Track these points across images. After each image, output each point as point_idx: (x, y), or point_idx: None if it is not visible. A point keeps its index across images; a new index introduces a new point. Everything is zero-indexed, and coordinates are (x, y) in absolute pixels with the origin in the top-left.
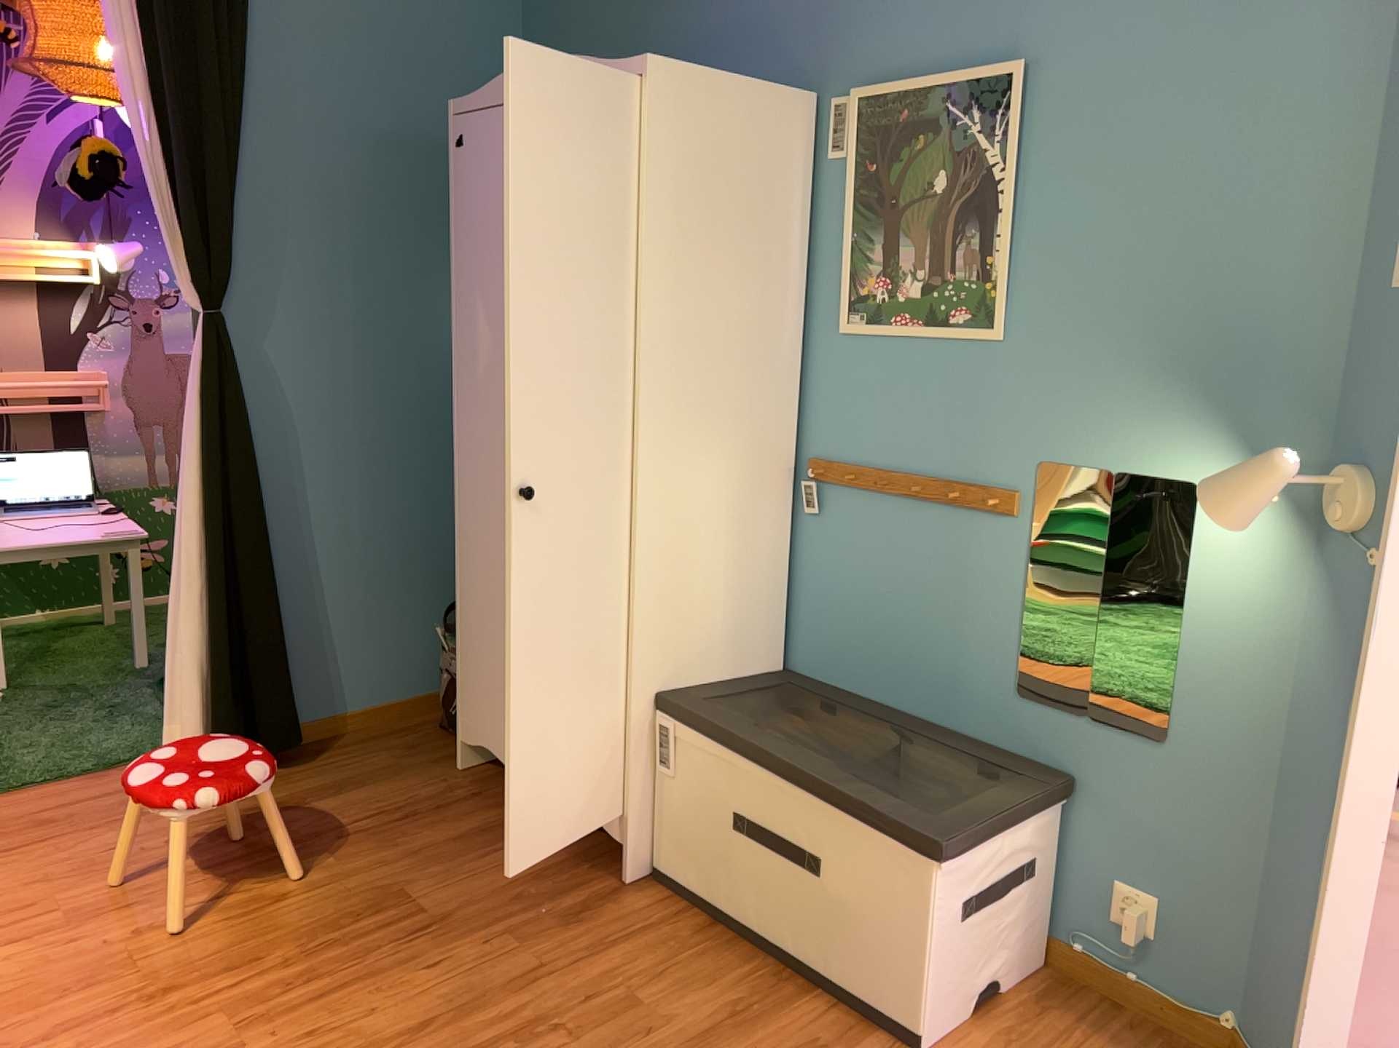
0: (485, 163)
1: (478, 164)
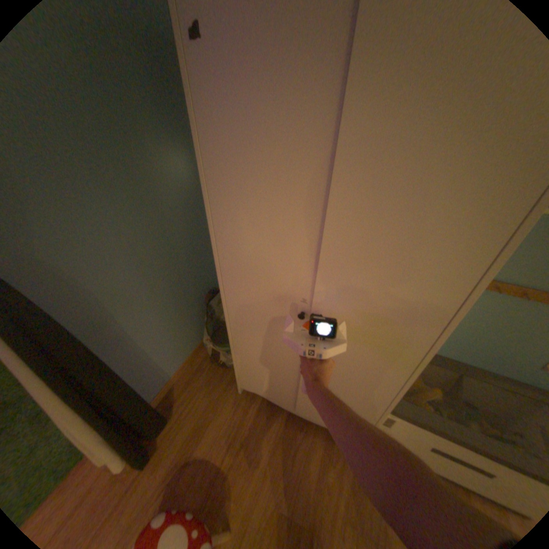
0: (247, 65)
1: (233, 66)
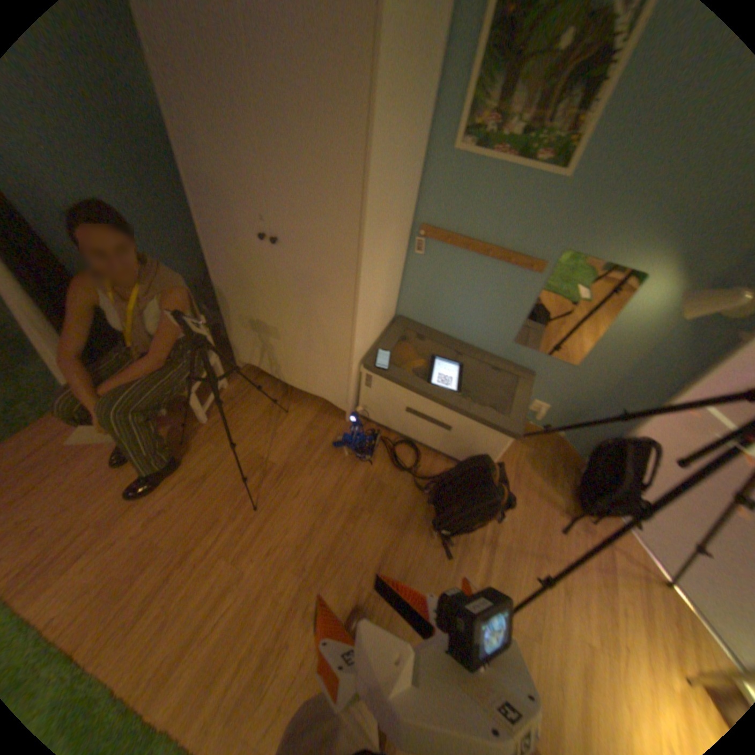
0: None
1: None
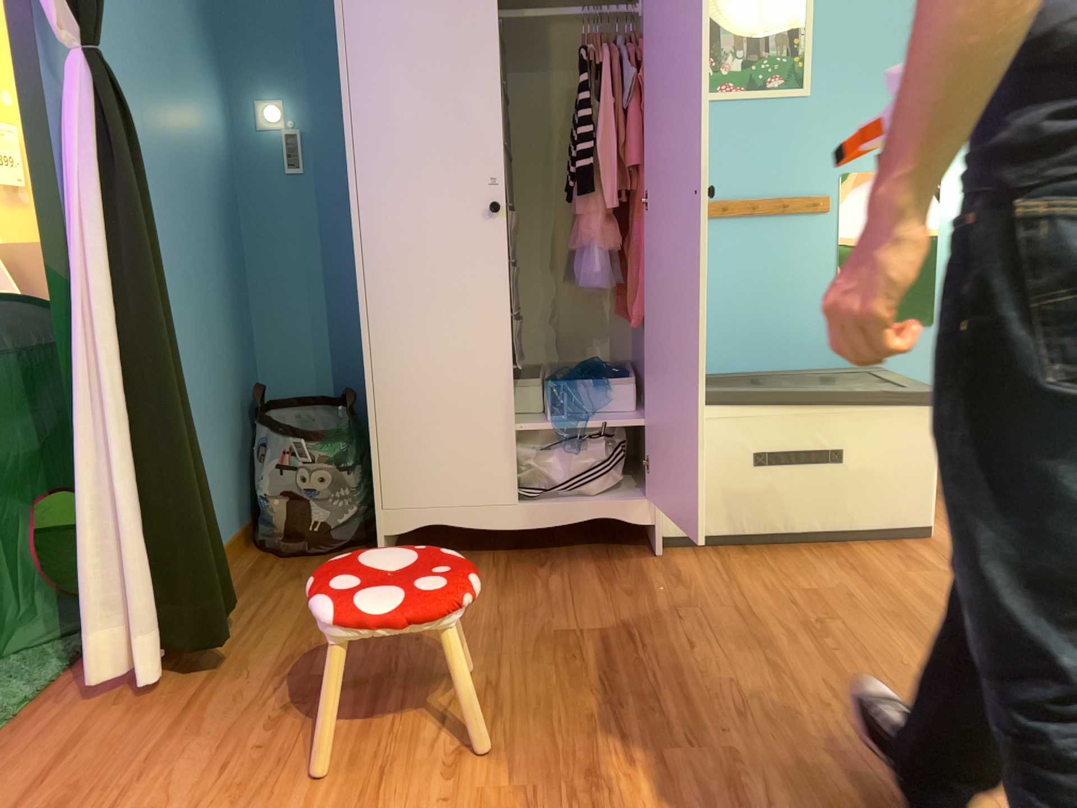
0: None
1: None
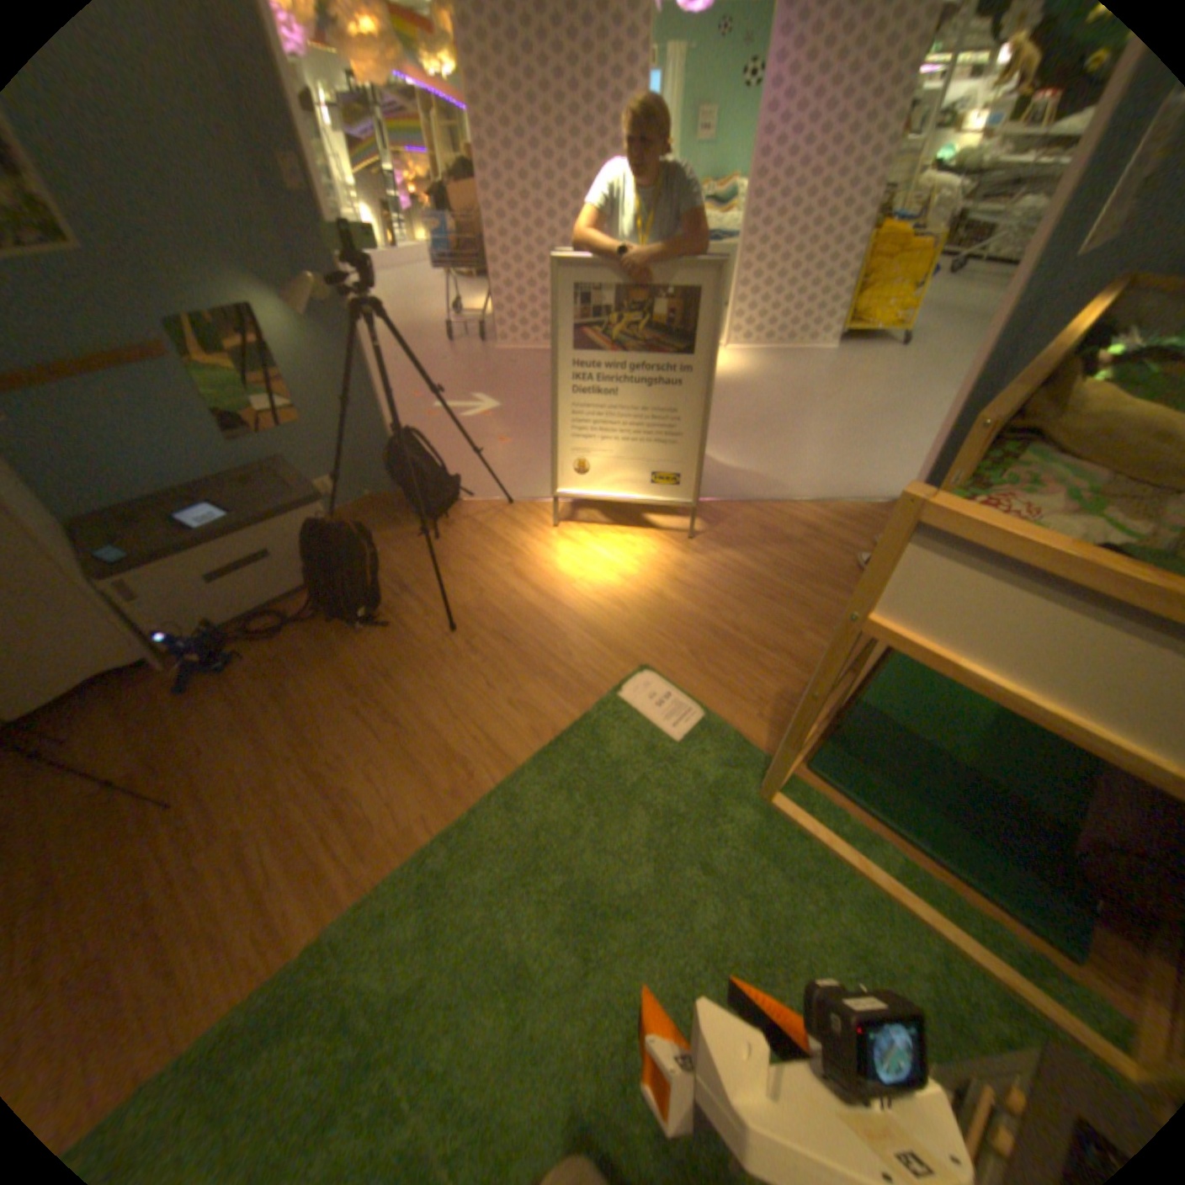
0: None
1: None
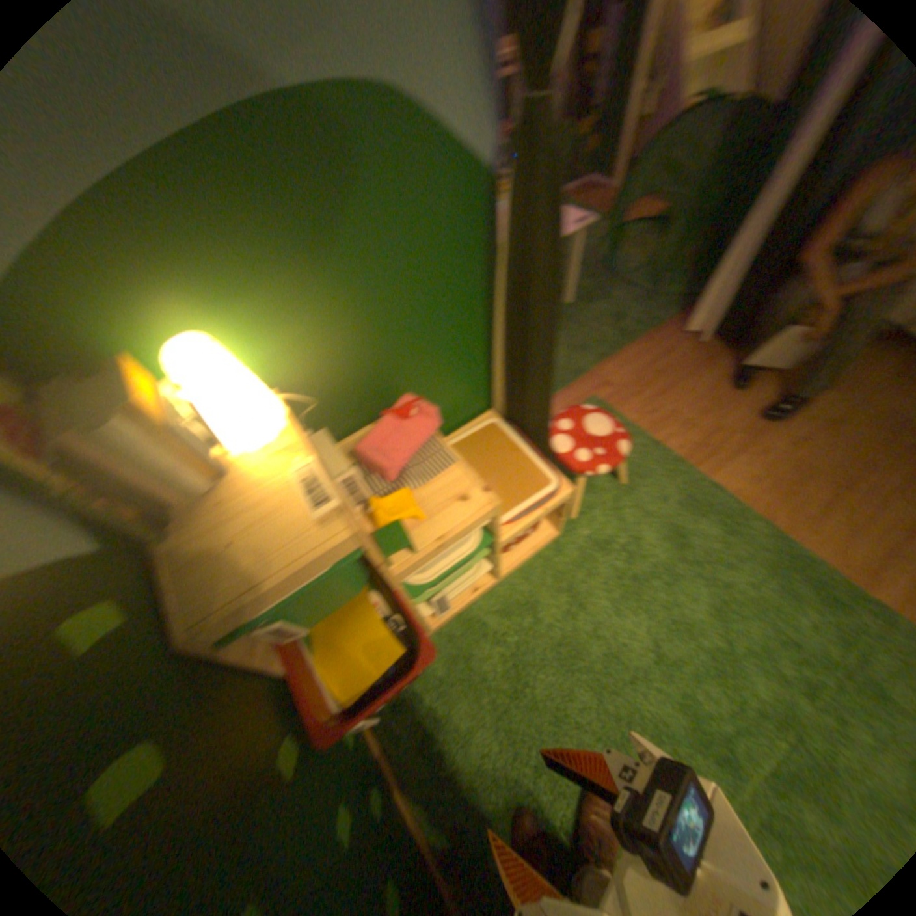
0: None
1: None
